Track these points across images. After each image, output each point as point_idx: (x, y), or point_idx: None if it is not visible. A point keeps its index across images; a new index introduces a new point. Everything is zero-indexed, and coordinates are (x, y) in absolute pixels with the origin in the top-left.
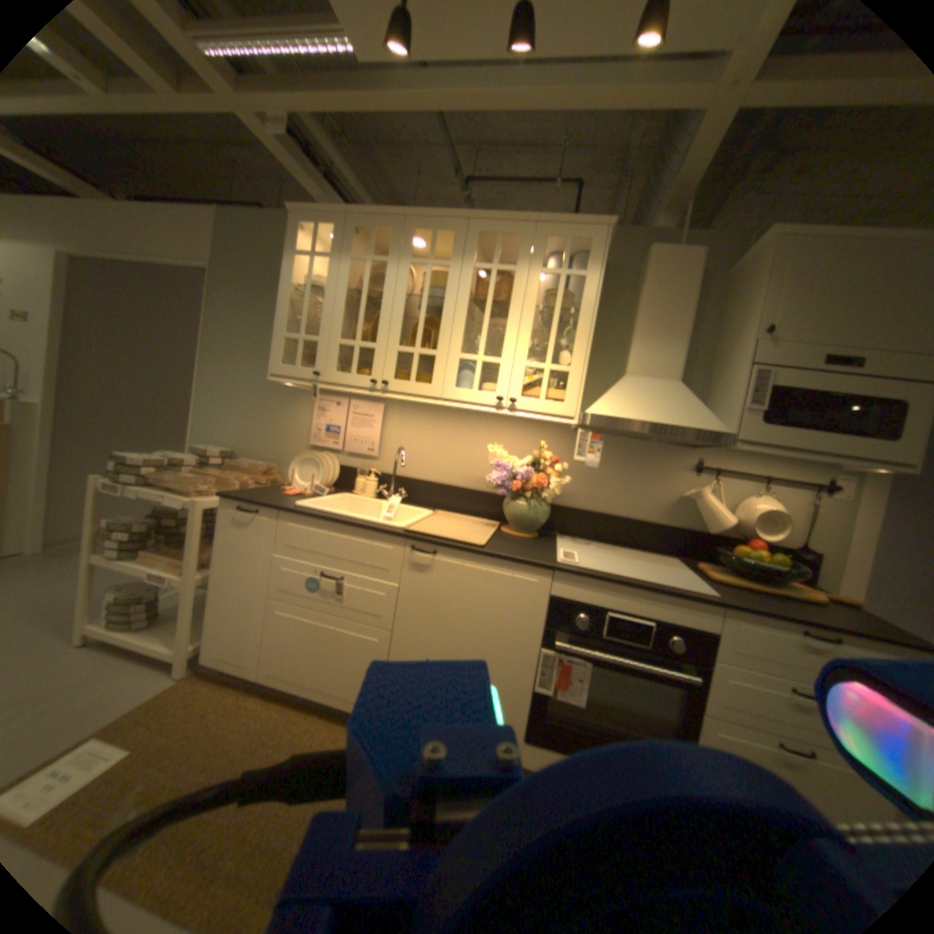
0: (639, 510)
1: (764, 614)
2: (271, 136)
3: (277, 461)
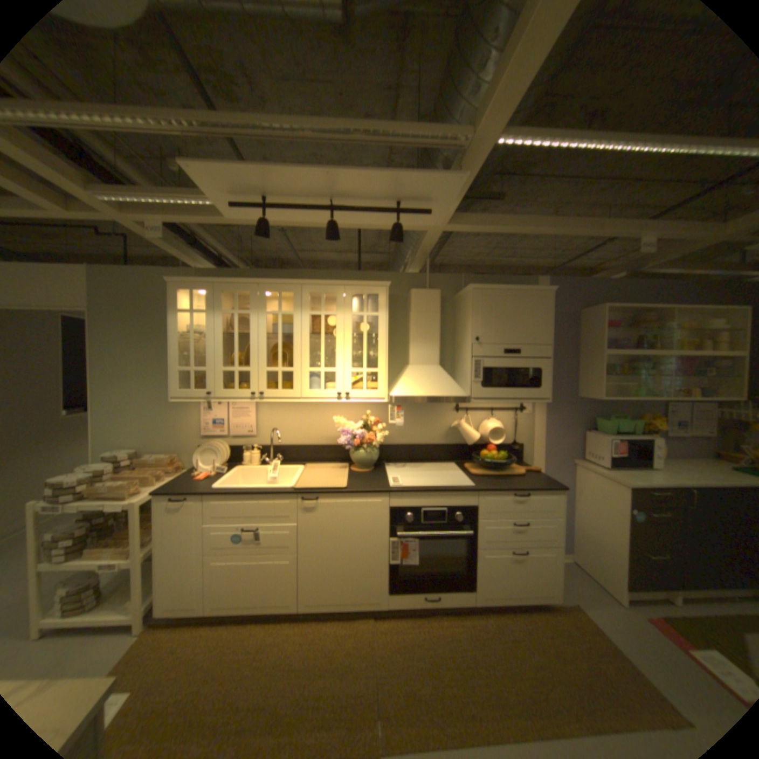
0: (429, 439)
1: (496, 492)
2: (145, 231)
3: (176, 452)
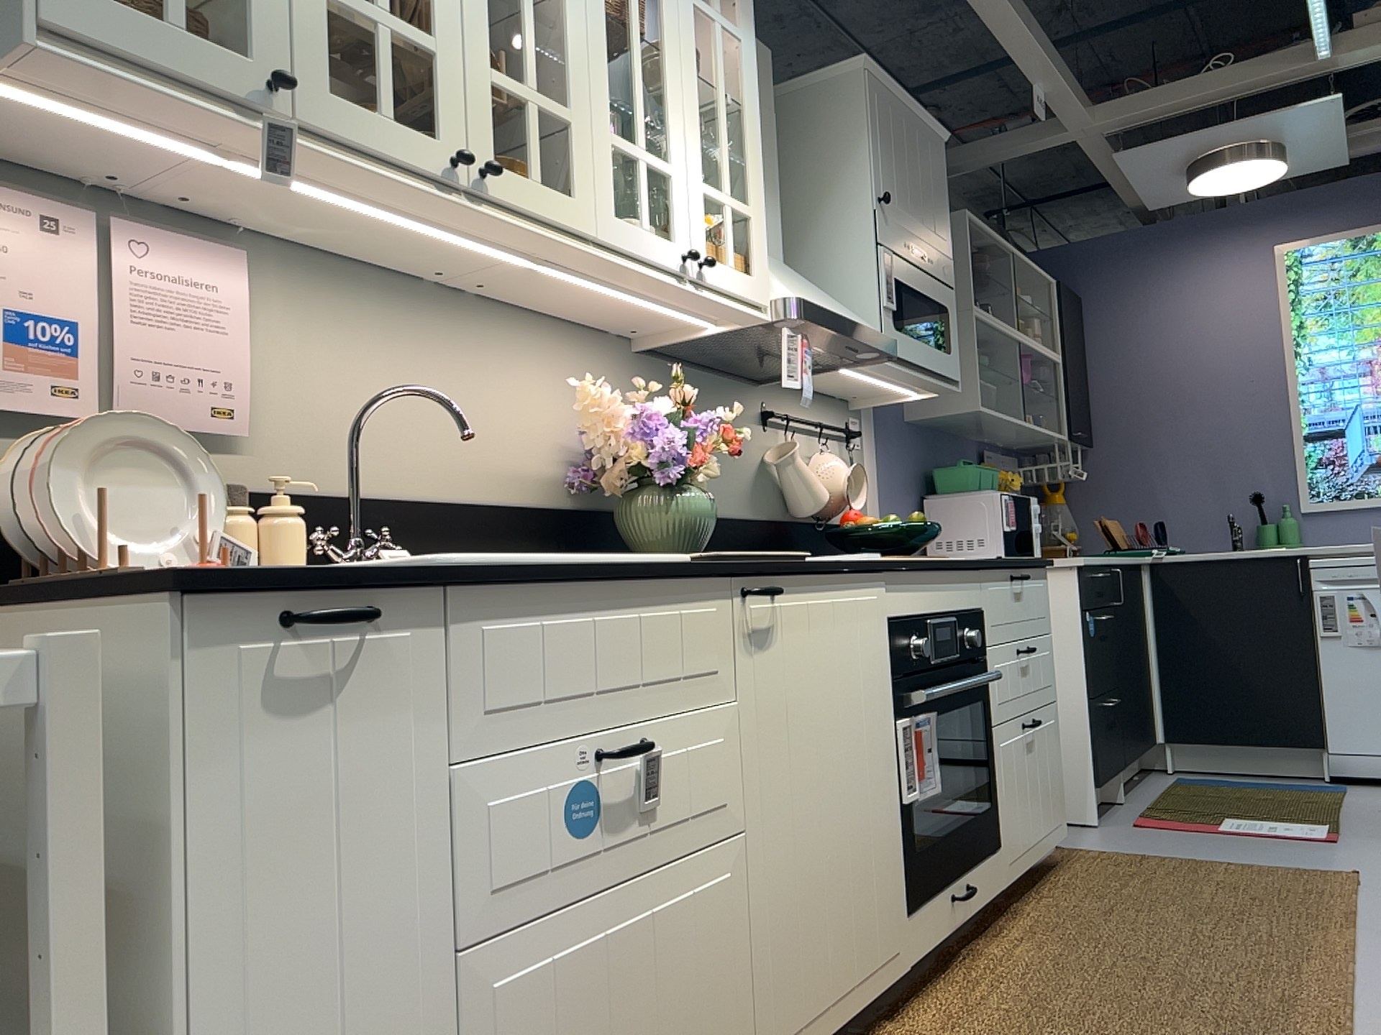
0: (729, 499)
1: (1002, 562)
2: None
3: None
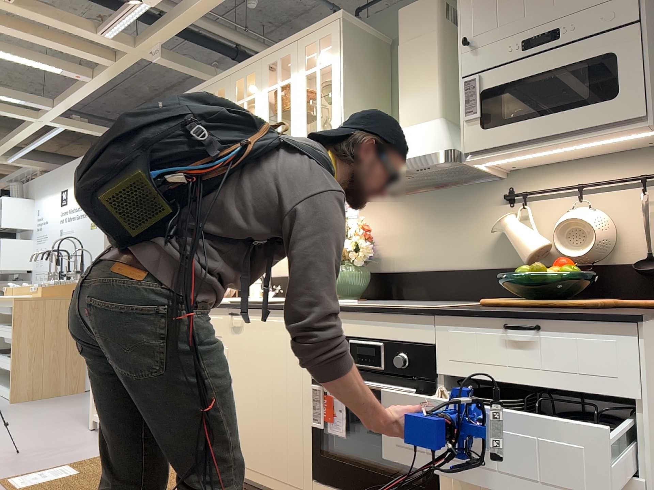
0: (463, 258)
1: (460, 312)
2: (167, 62)
3: None
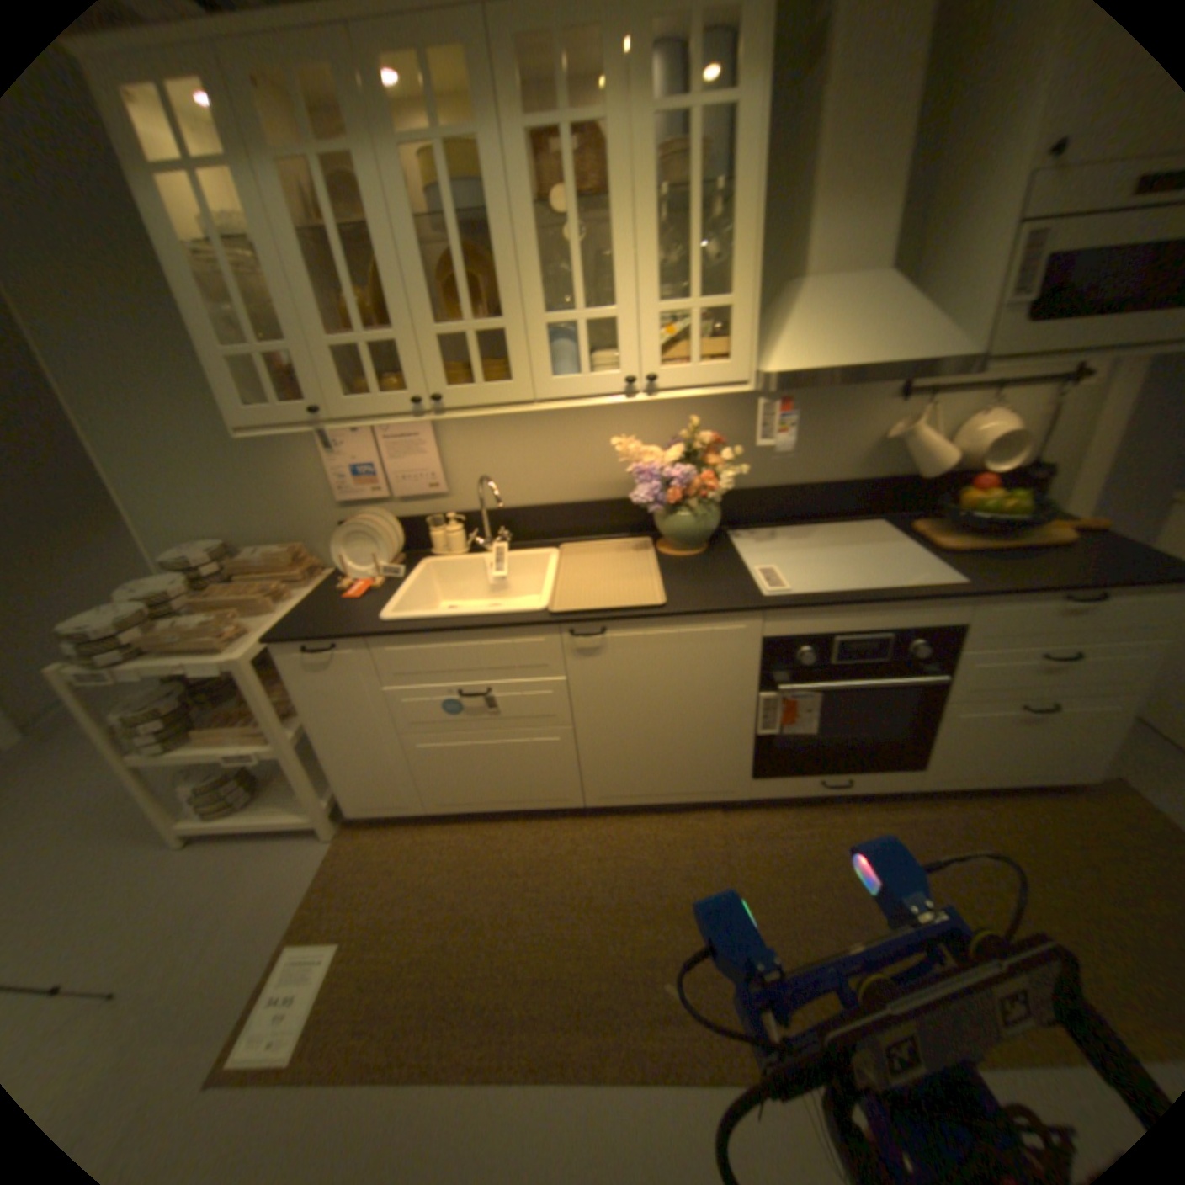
0: (830, 469)
1: (1027, 593)
2: None
3: (301, 538)
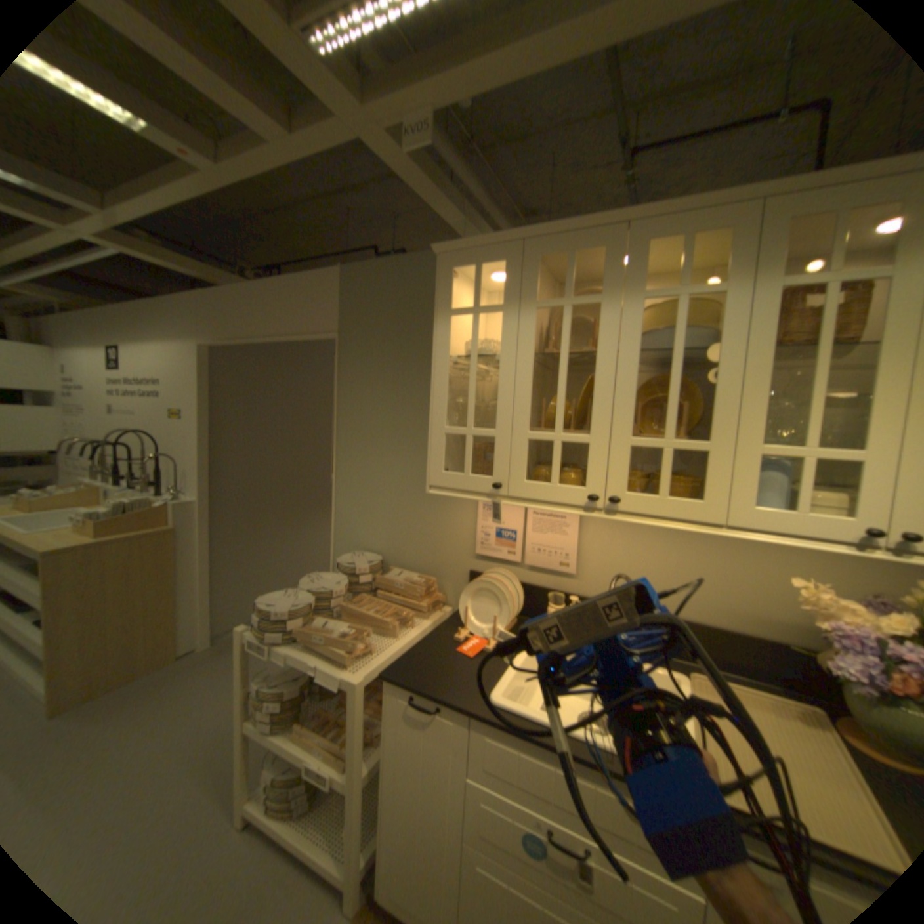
0: None
1: None
2: (405, 159)
3: (436, 572)
